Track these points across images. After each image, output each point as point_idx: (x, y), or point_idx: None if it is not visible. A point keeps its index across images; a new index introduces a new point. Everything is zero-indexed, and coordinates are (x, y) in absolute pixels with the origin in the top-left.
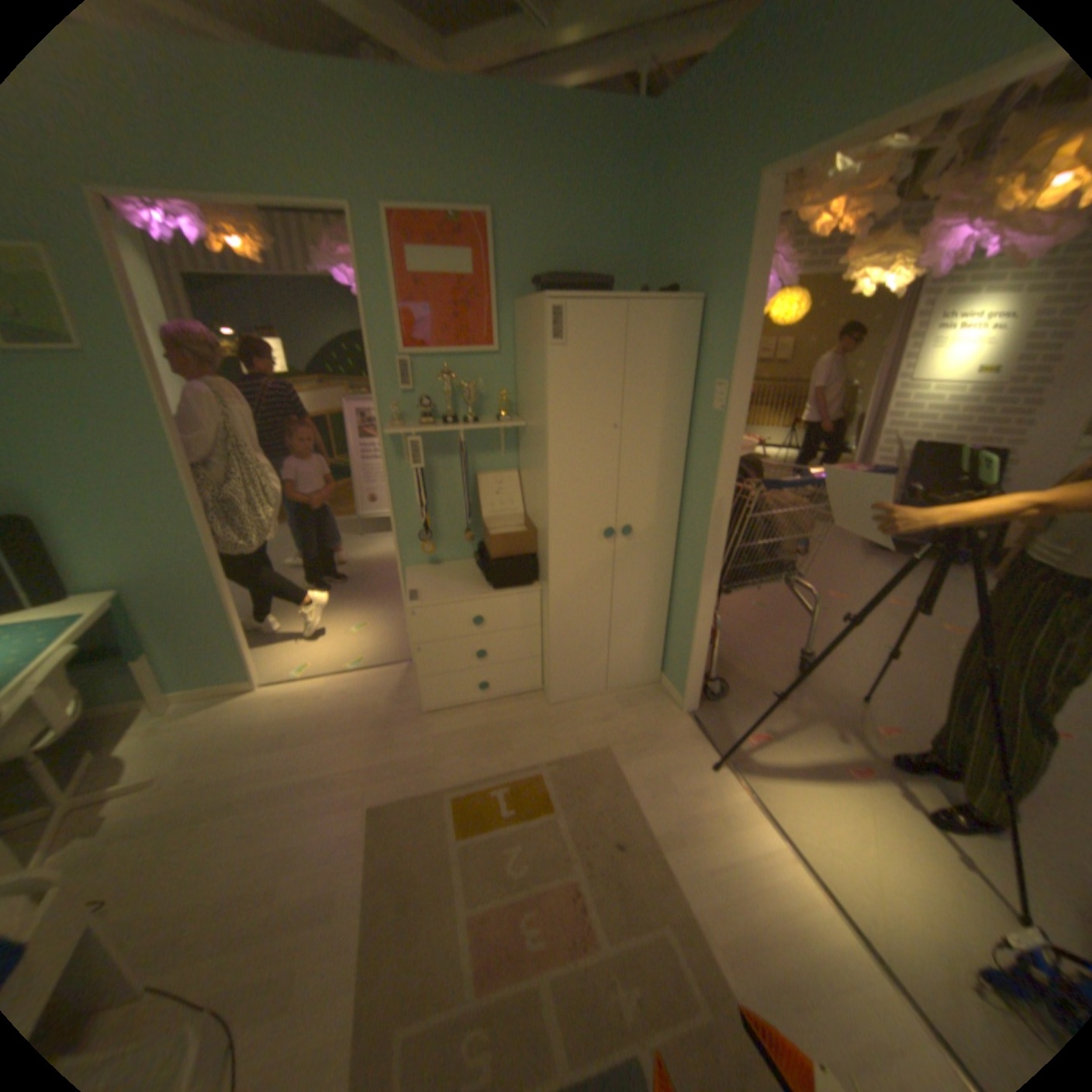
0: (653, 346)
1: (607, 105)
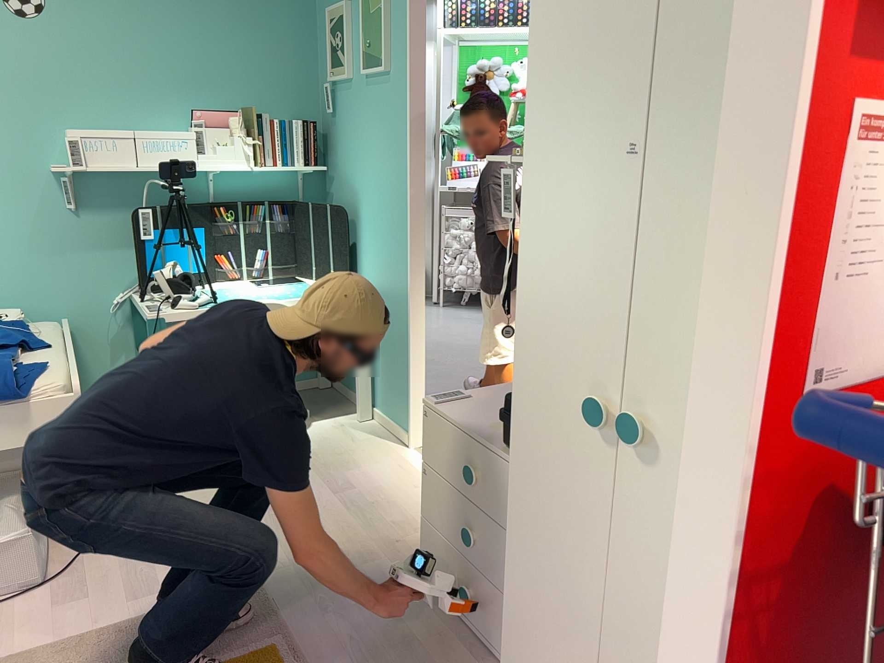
0: None
1: None
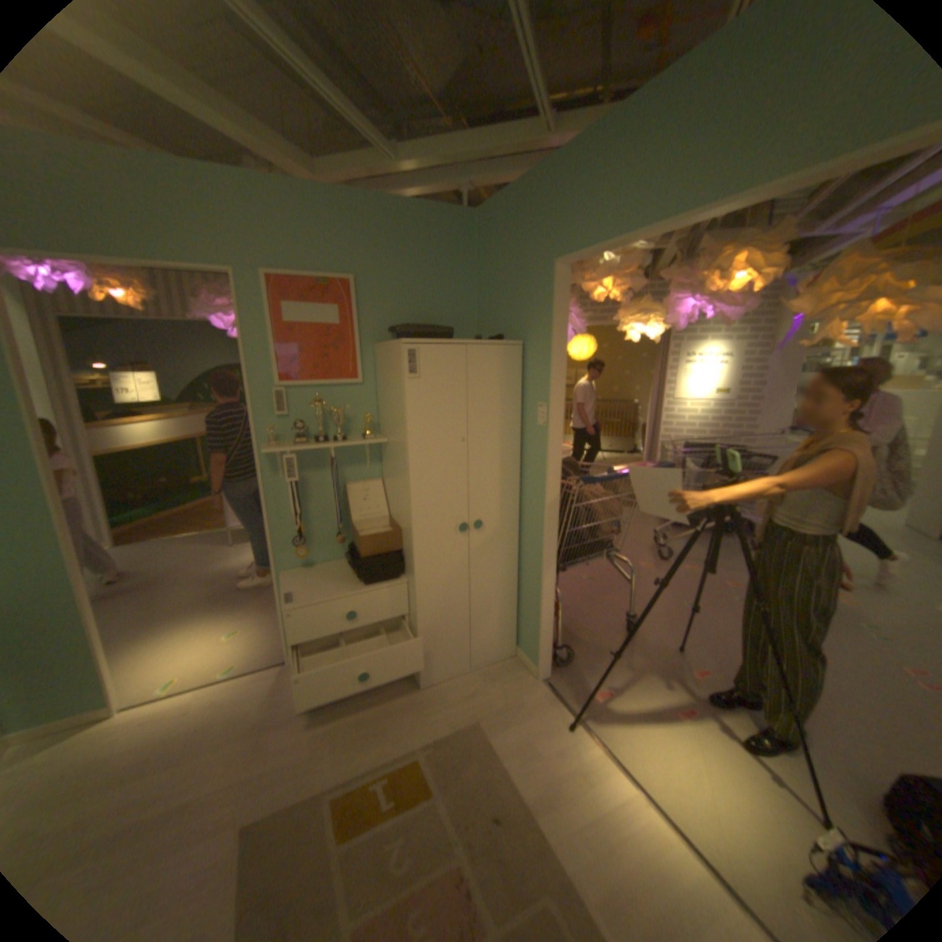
0: (489, 379)
1: (441, 212)
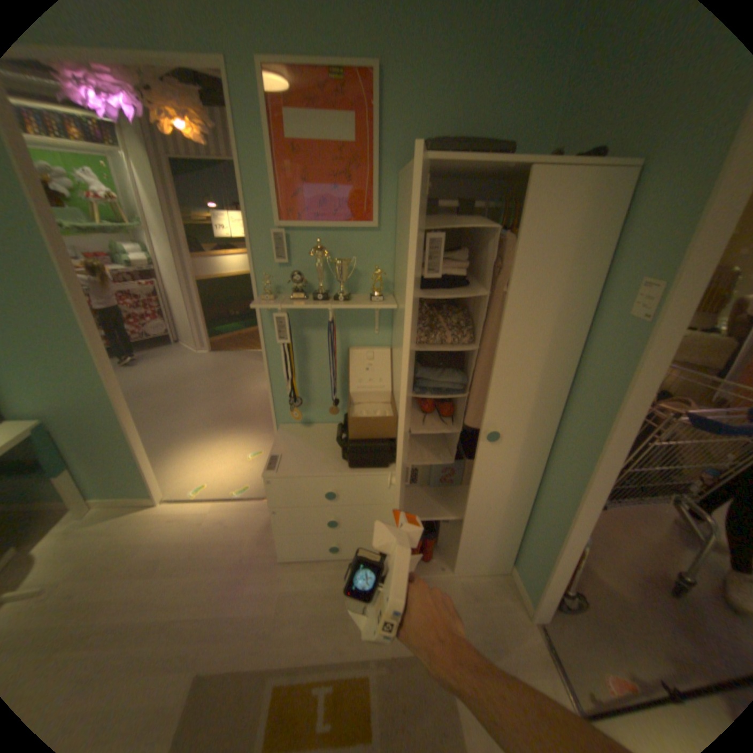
0: (561, 228)
1: None
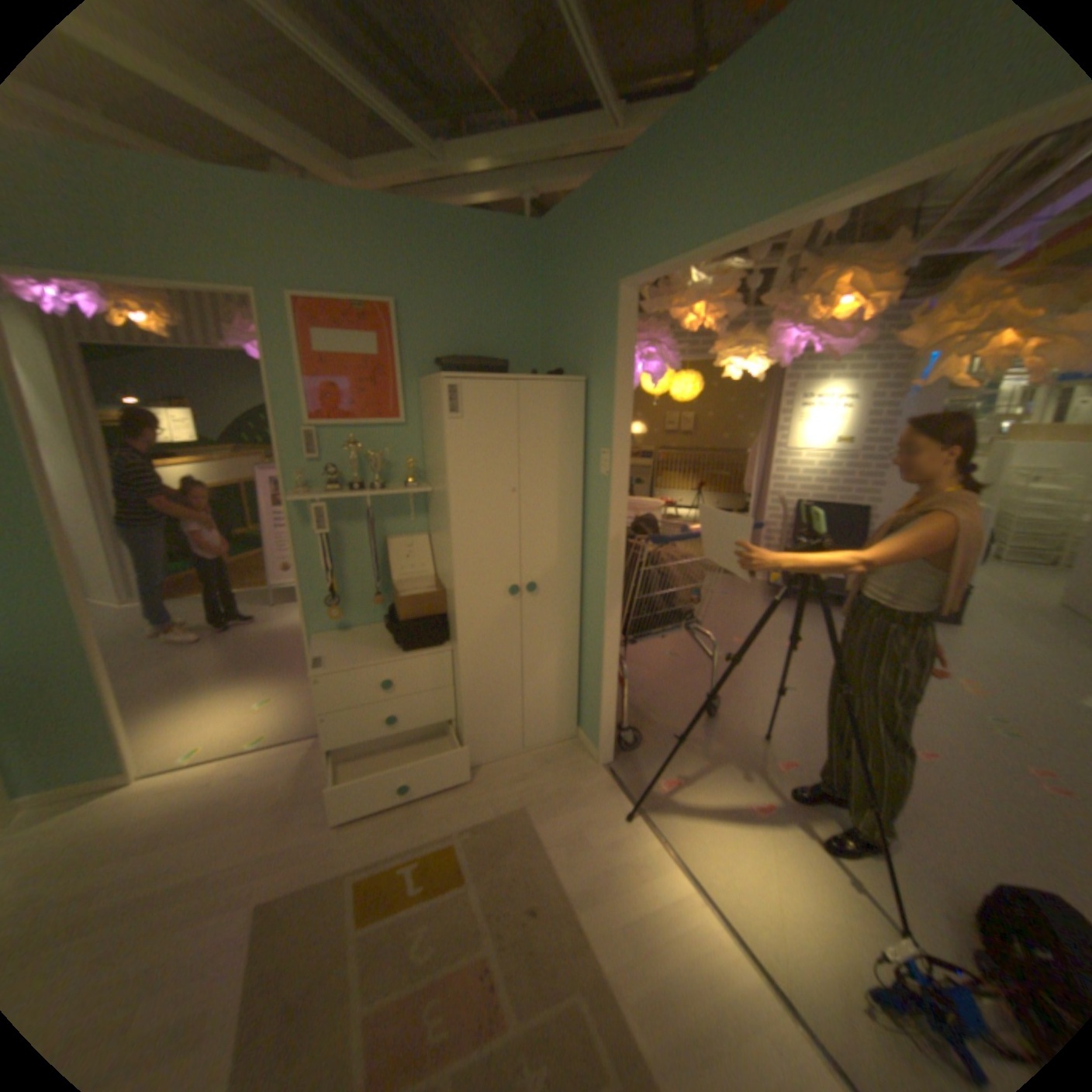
0: (546, 421)
1: (498, 224)
